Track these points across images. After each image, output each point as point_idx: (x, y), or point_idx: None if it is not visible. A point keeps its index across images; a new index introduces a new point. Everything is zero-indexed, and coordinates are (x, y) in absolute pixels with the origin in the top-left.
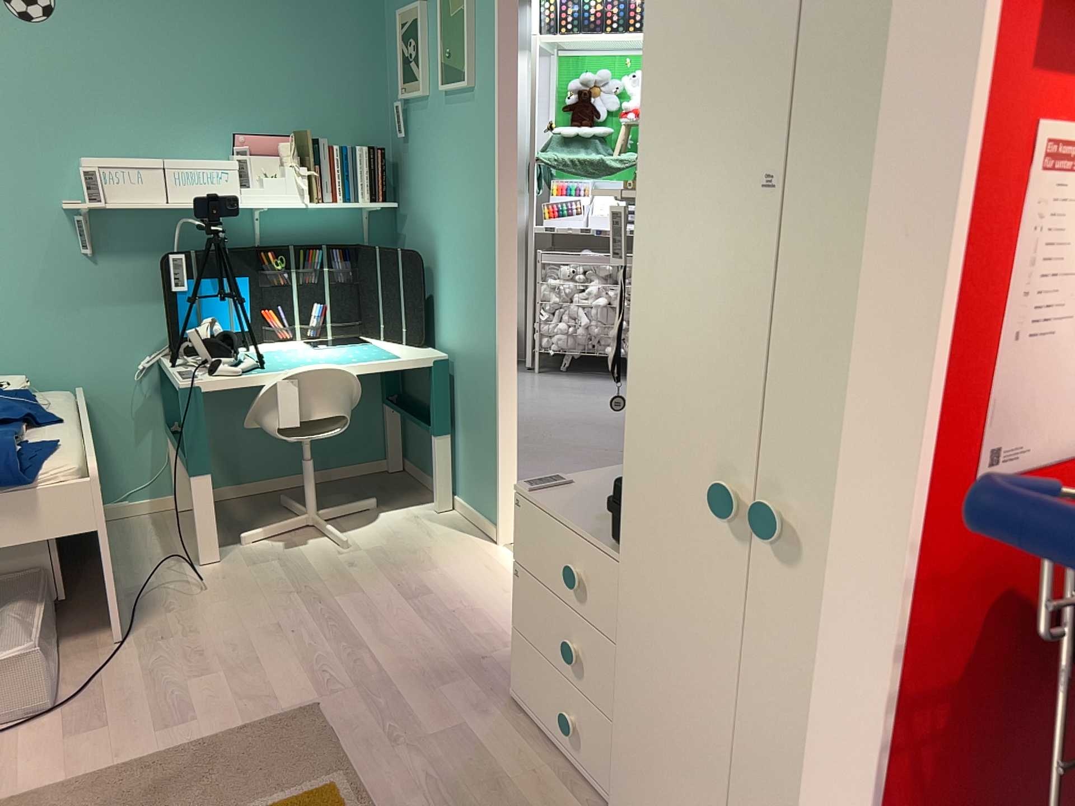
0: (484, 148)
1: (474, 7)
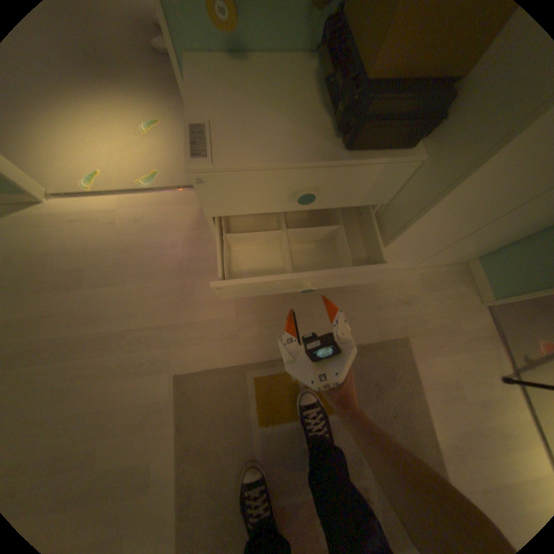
0: None
1: None
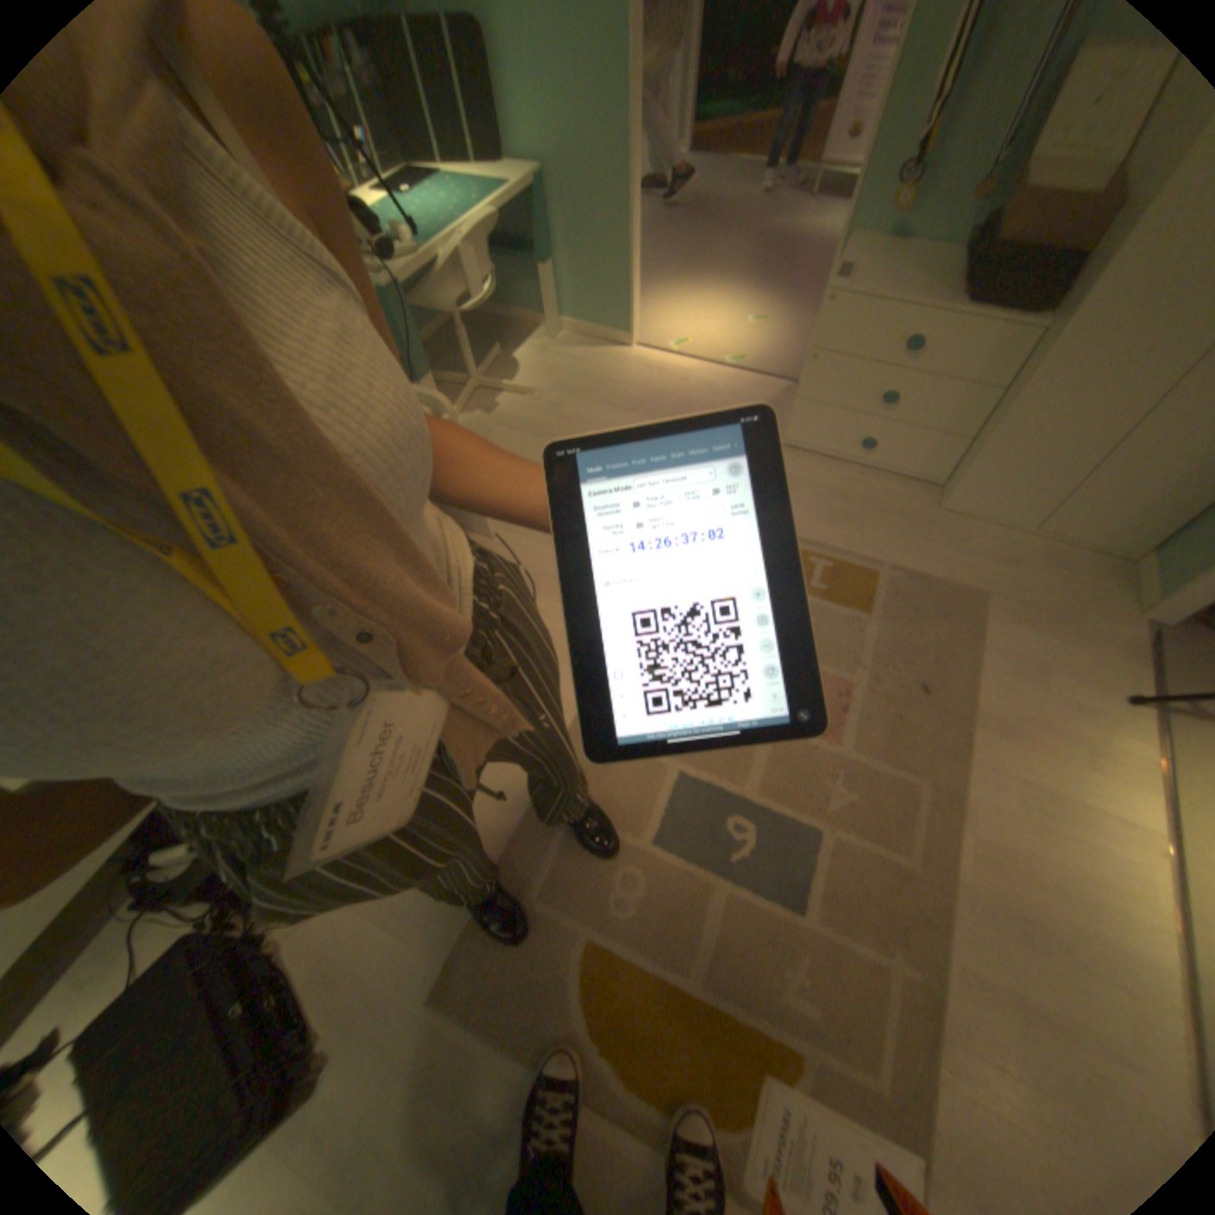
0: None
1: None
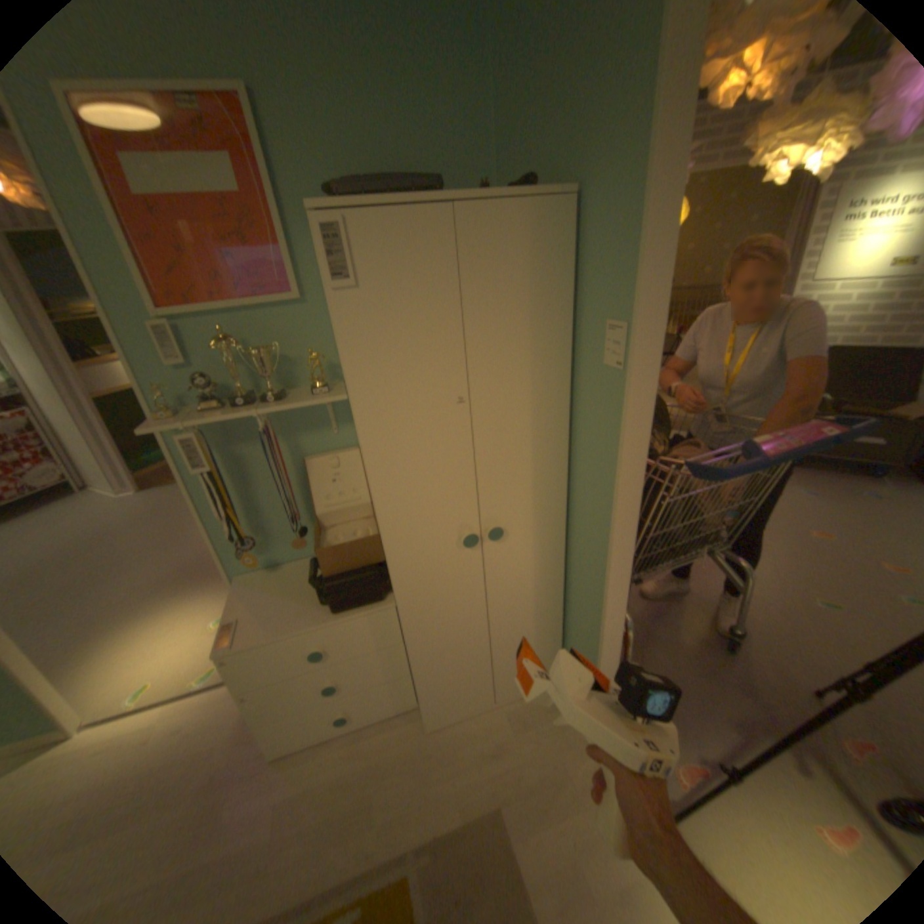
0: None
1: None
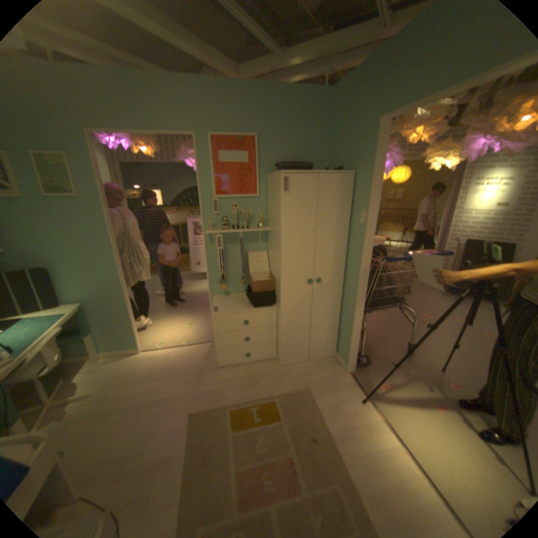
0: (92, 219)
1: (69, 162)
